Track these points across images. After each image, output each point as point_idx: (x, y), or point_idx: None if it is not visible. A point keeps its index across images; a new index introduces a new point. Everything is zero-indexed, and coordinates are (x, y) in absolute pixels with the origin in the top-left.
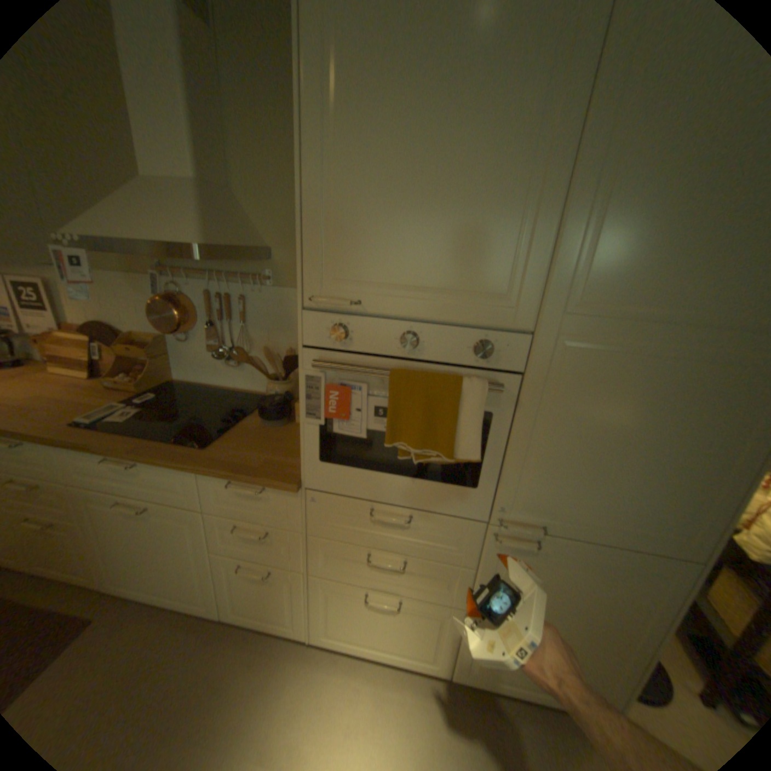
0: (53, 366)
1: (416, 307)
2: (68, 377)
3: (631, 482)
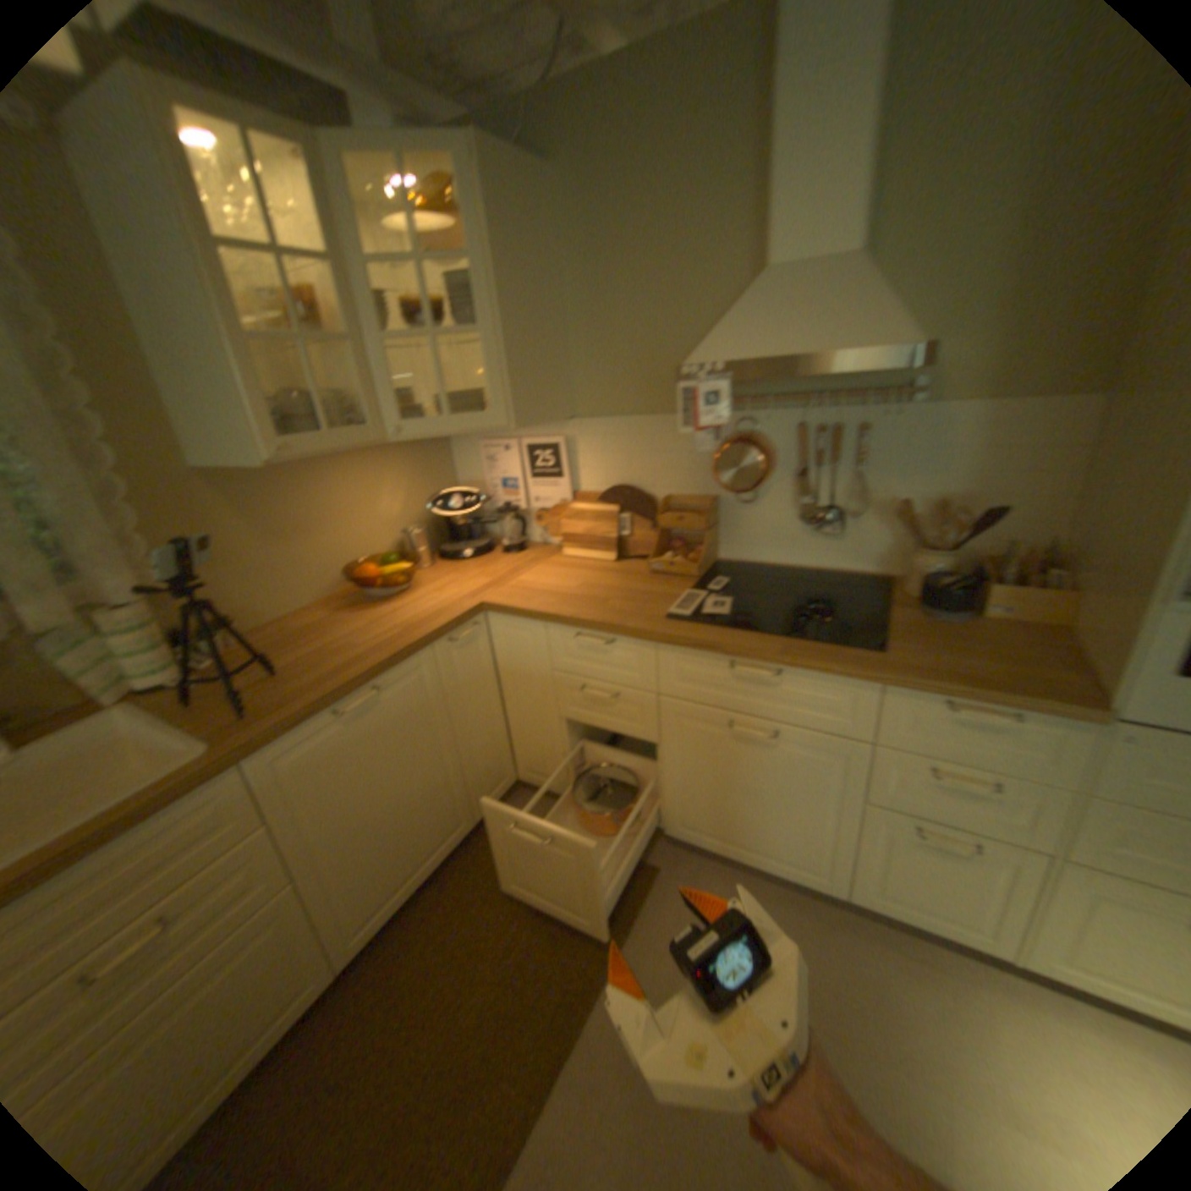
0: (570, 547)
1: None
2: (591, 560)
3: None
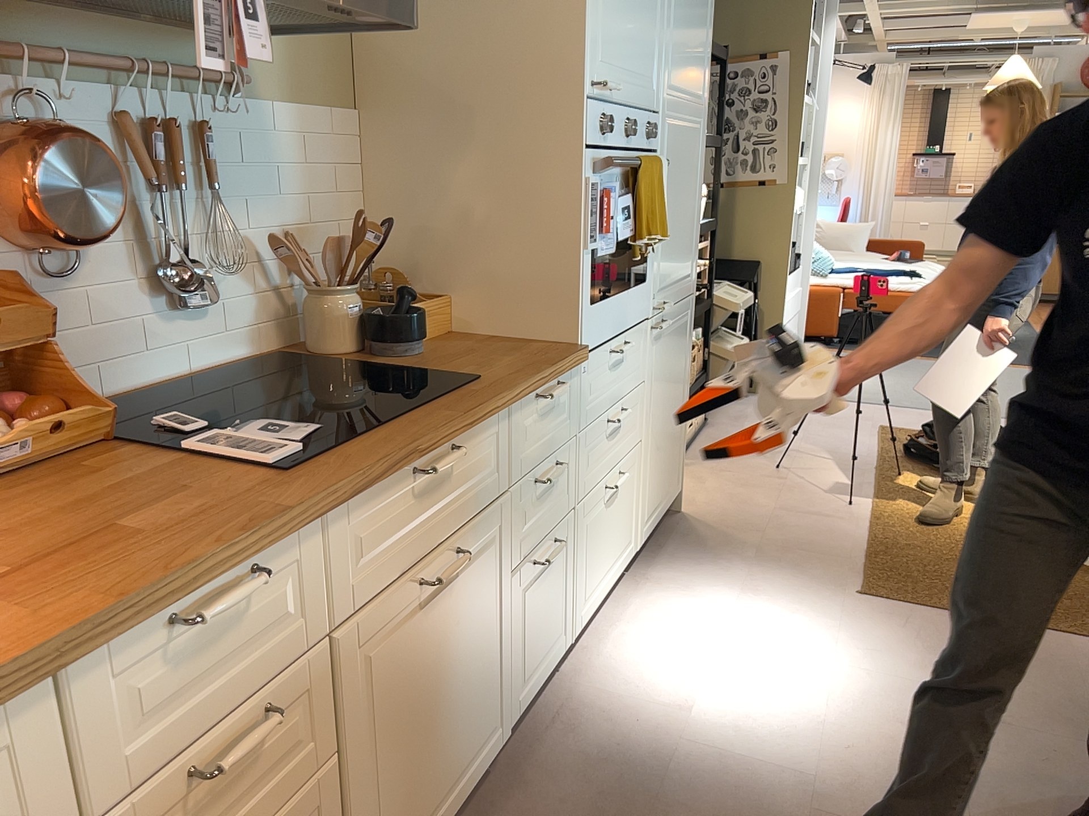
0: None
1: (630, 95)
2: None
3: (681, 235)
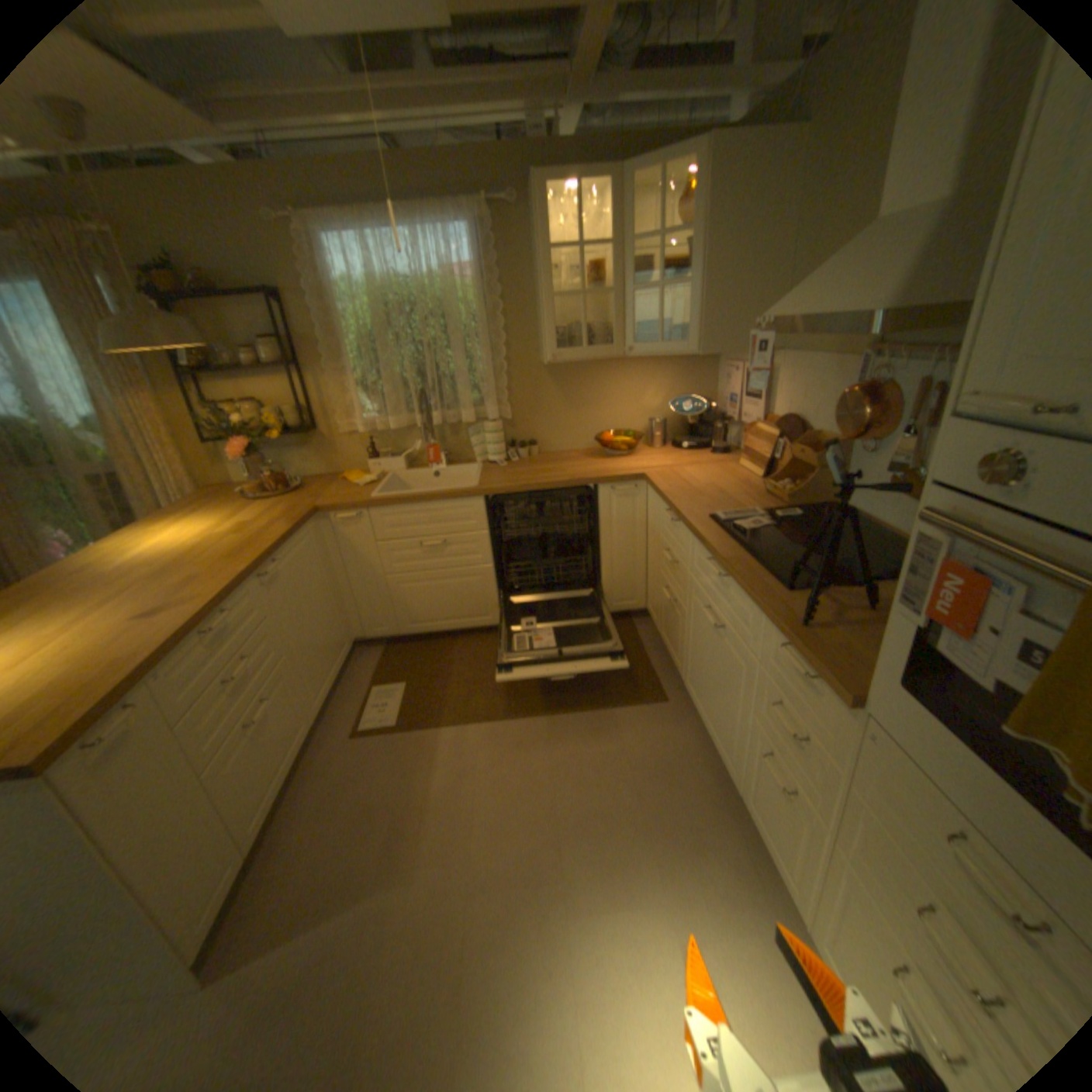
0: (743, 459)
1: None
2: (748, 473)
3: None
